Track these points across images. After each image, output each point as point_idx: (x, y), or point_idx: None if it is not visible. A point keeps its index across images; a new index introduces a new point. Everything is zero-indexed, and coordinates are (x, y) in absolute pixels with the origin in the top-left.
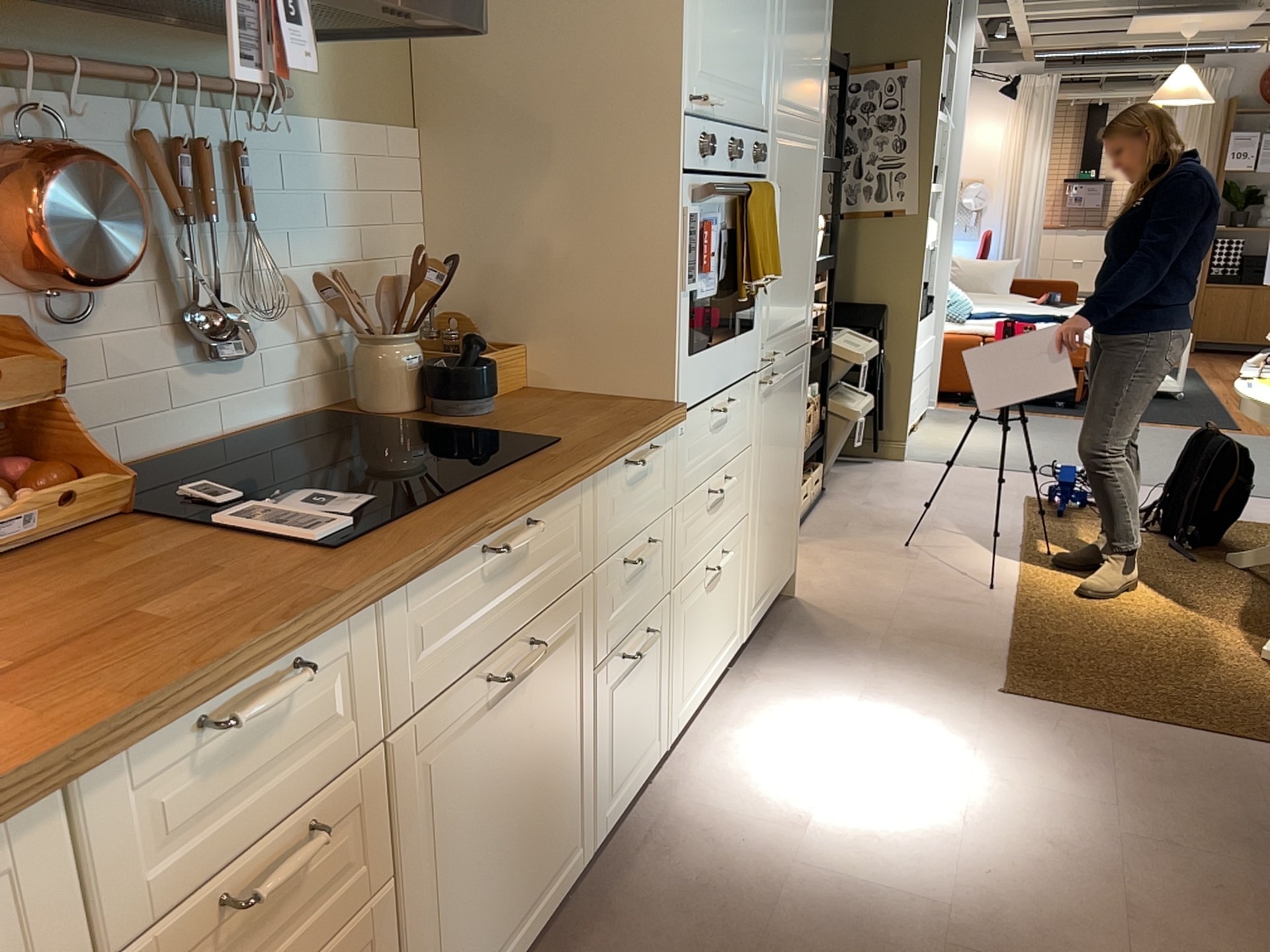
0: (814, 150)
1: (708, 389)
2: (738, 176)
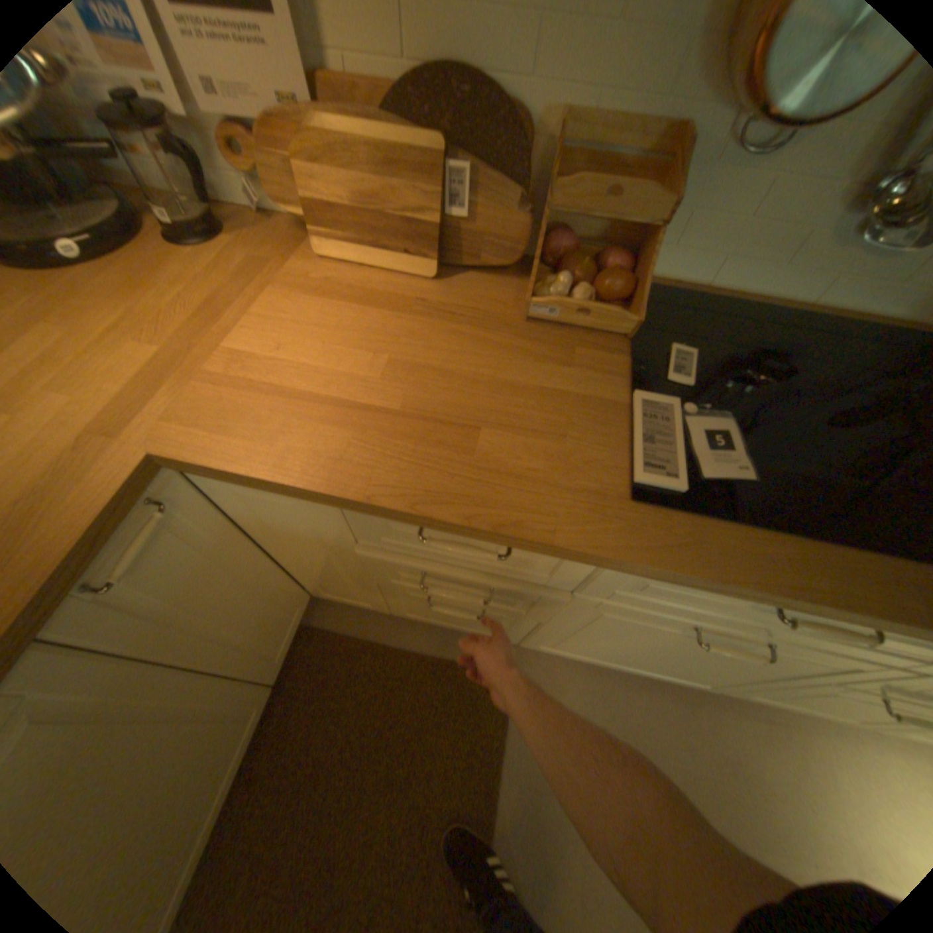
0: None
1: None
2: None
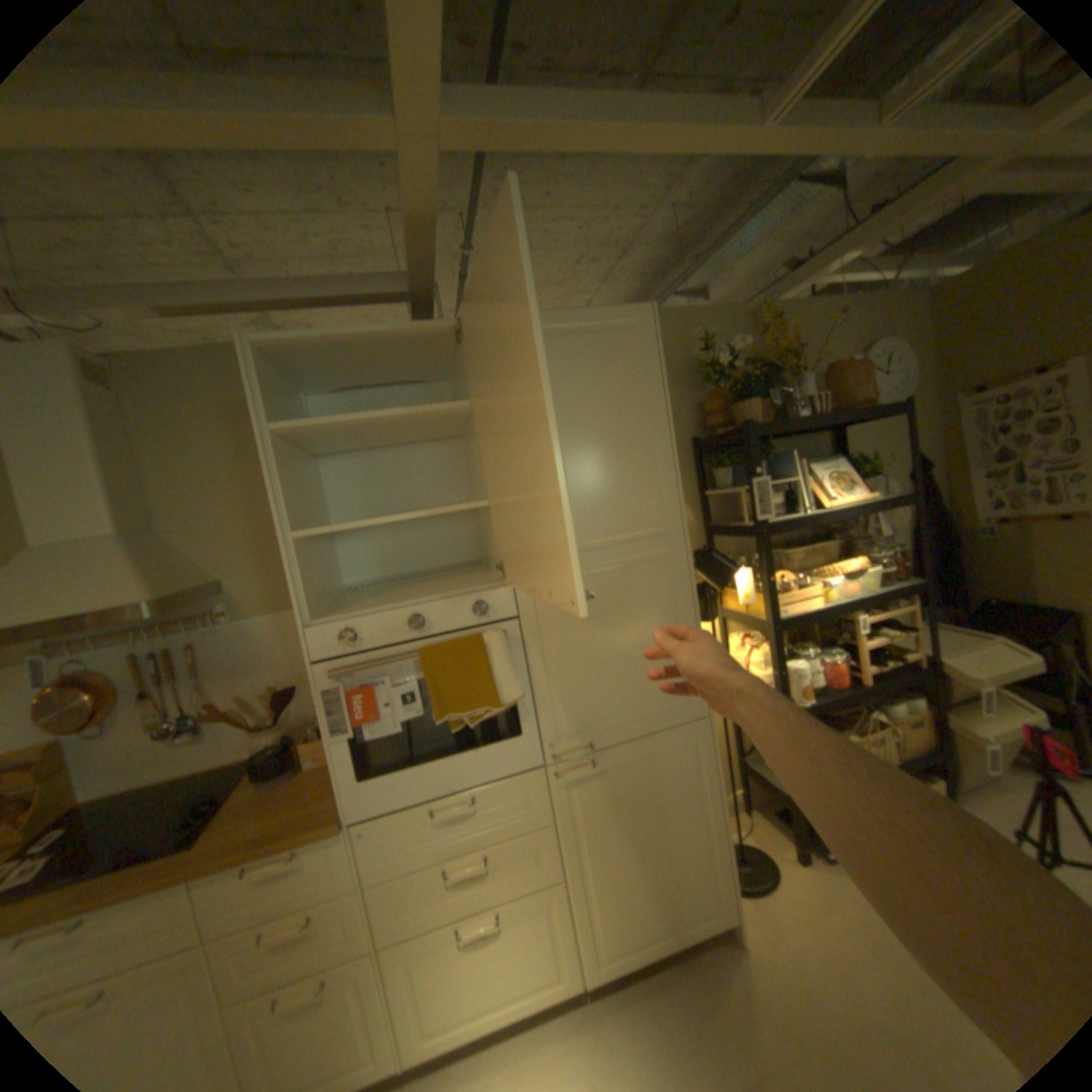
0: (654, 559)
1: (409, 800)
2: (438, 634)
